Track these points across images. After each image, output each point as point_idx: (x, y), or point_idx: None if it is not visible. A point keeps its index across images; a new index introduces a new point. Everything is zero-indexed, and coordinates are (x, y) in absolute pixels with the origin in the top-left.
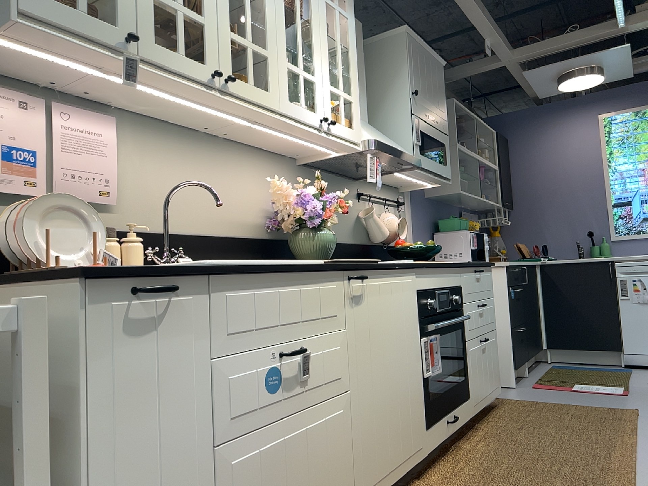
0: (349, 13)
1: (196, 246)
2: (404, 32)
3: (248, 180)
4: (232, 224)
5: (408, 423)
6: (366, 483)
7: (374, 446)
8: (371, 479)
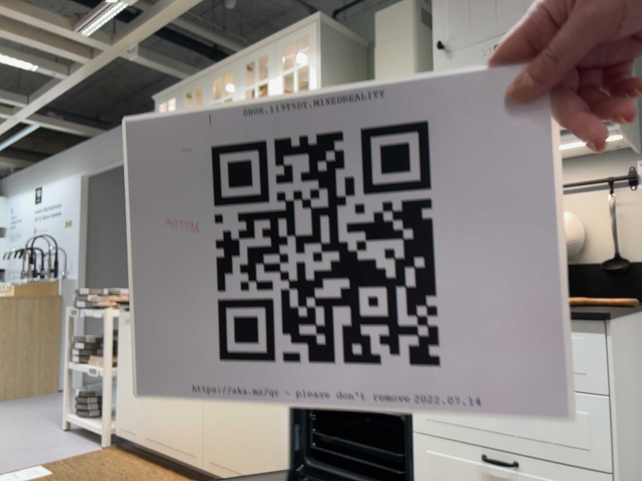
0: (309, 58)
1: None
2: None
3: None
4: None
5: (259, 451)
6: (210, 457)
7: (219, 439)
8: (215, 459)
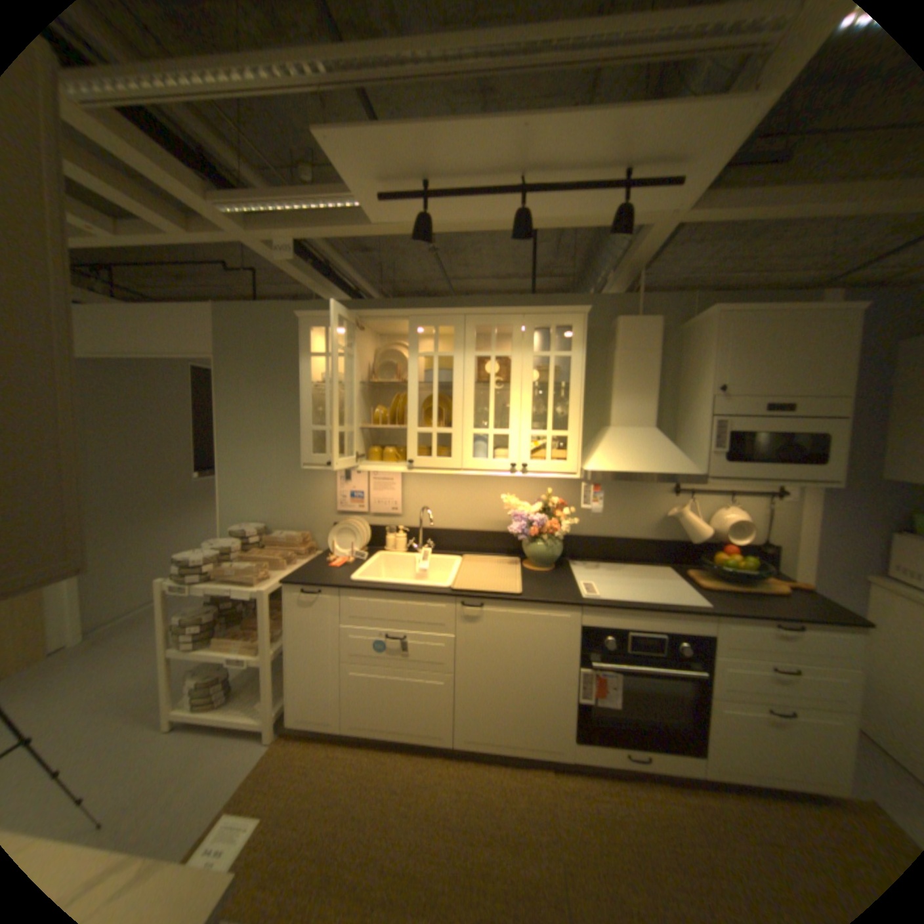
0: (573, 349)
1: (453, 536)
2: (716, 311)
3: (505, 490)
4: (487, 522)
5: (539, 726)
6: (467, 737)
7: (481, 720)
8: (474, 738)
